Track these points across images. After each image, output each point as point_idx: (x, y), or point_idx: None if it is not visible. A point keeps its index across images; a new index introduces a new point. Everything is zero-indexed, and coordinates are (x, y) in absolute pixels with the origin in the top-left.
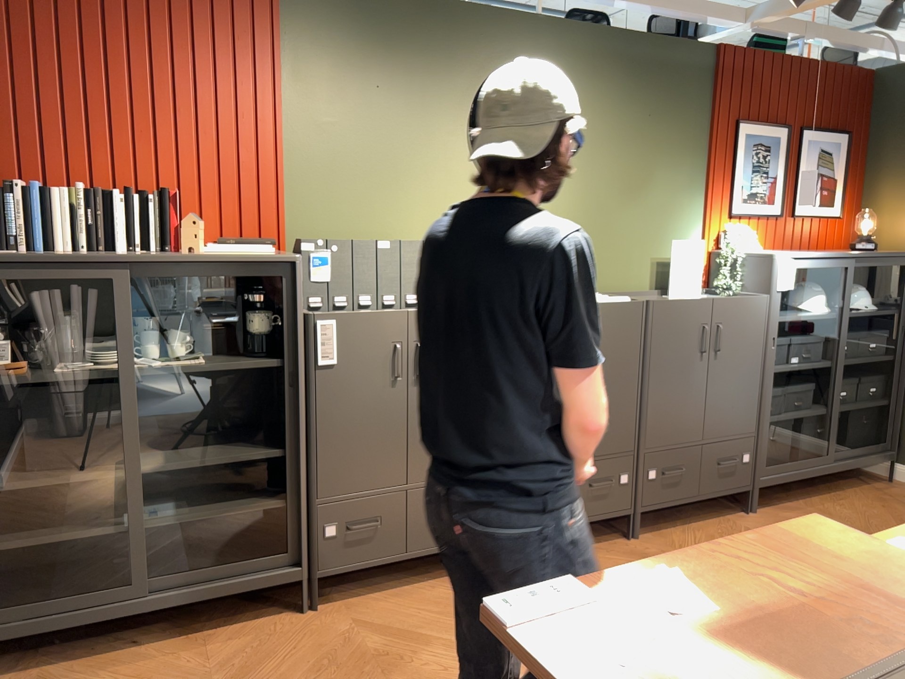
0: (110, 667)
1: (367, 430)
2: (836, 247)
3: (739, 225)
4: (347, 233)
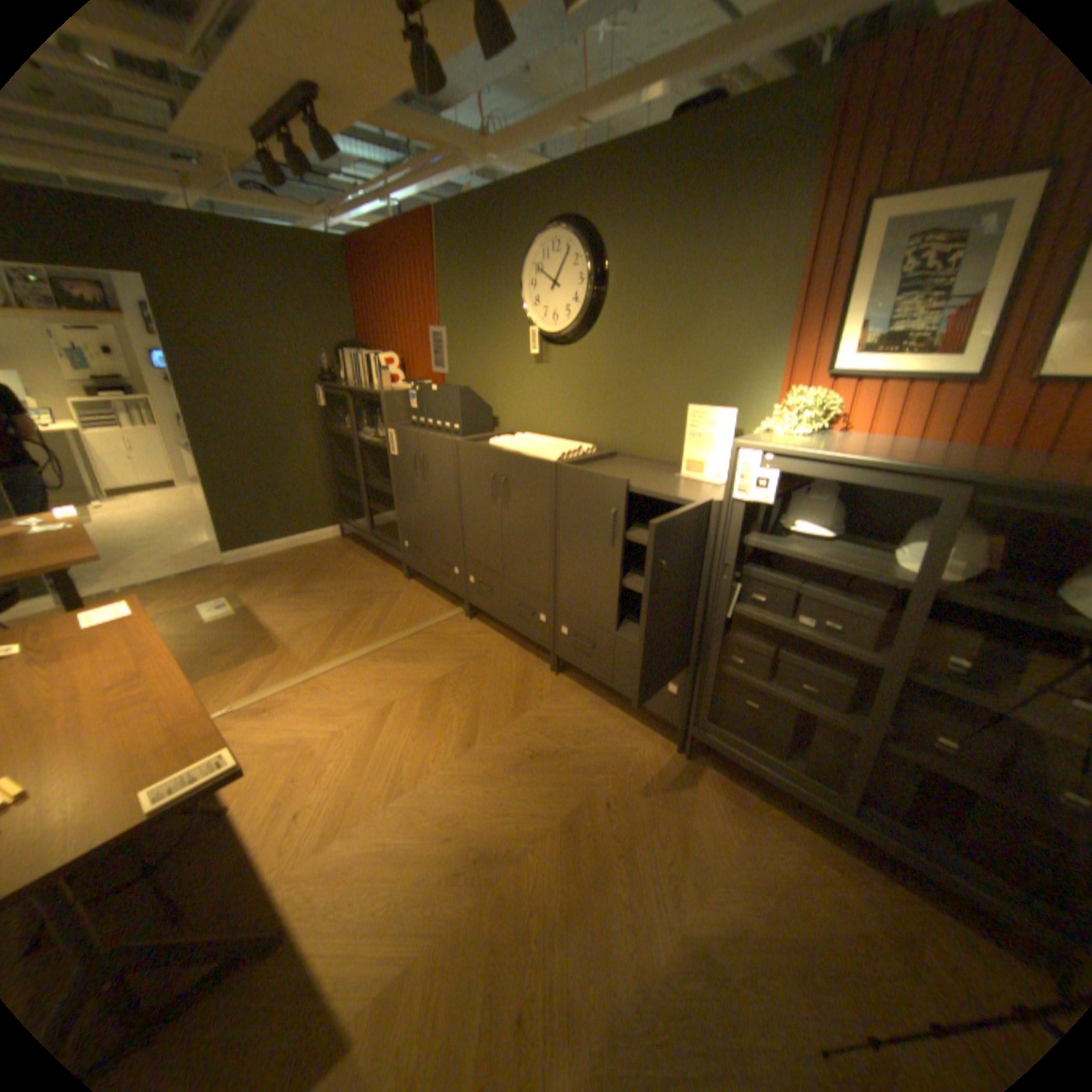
0: (360, 555)
1: (412, 498)
2: None
3: (821, 389)
4: (467, 379)
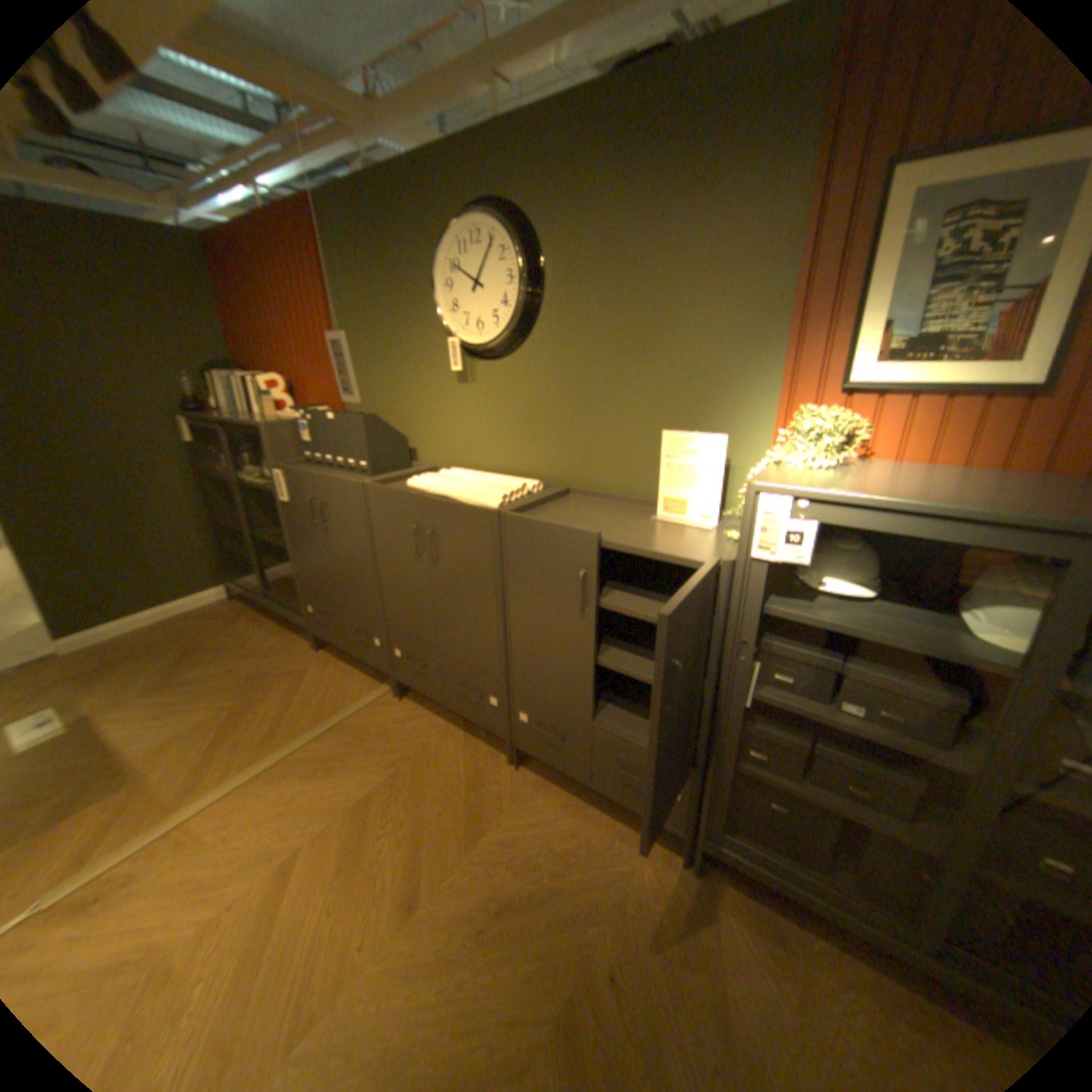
0: (251, 623)
1: (311, 554)
2: None
3: (837, 408)
4: (372, 403)
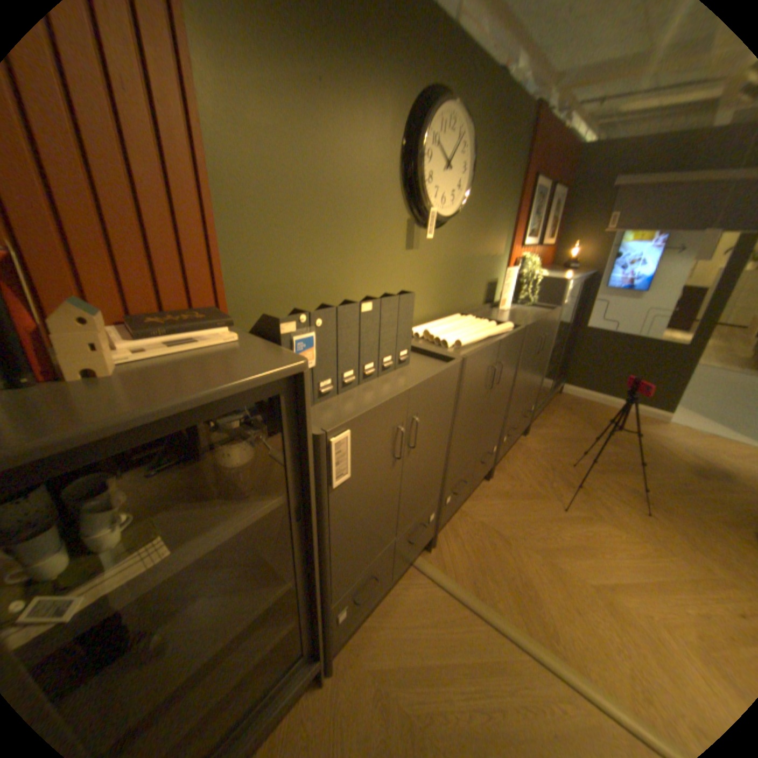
0: None
1: (373, 516)
2: (549, 263)
3: (529, 253)
4: (294, 284)
